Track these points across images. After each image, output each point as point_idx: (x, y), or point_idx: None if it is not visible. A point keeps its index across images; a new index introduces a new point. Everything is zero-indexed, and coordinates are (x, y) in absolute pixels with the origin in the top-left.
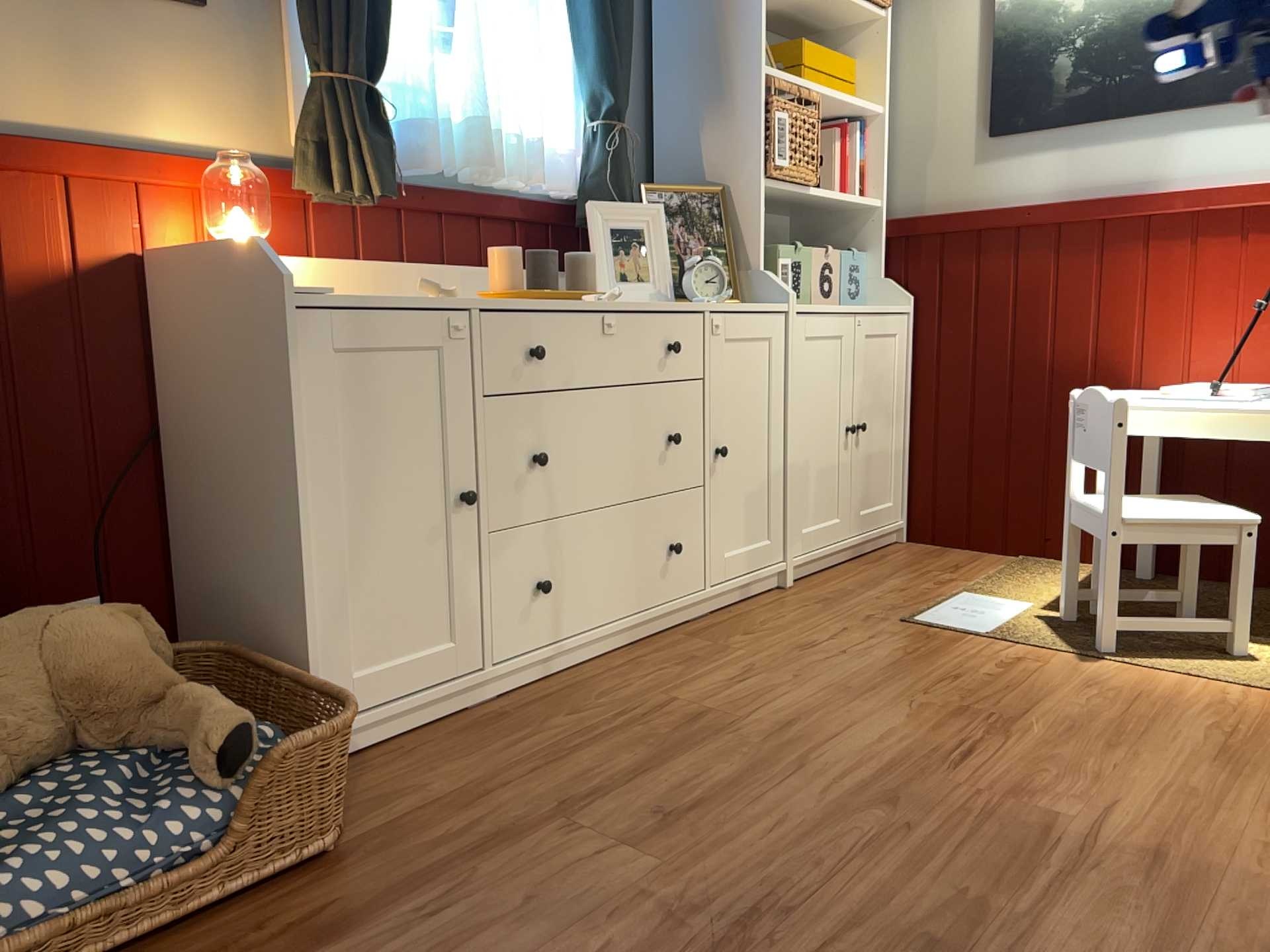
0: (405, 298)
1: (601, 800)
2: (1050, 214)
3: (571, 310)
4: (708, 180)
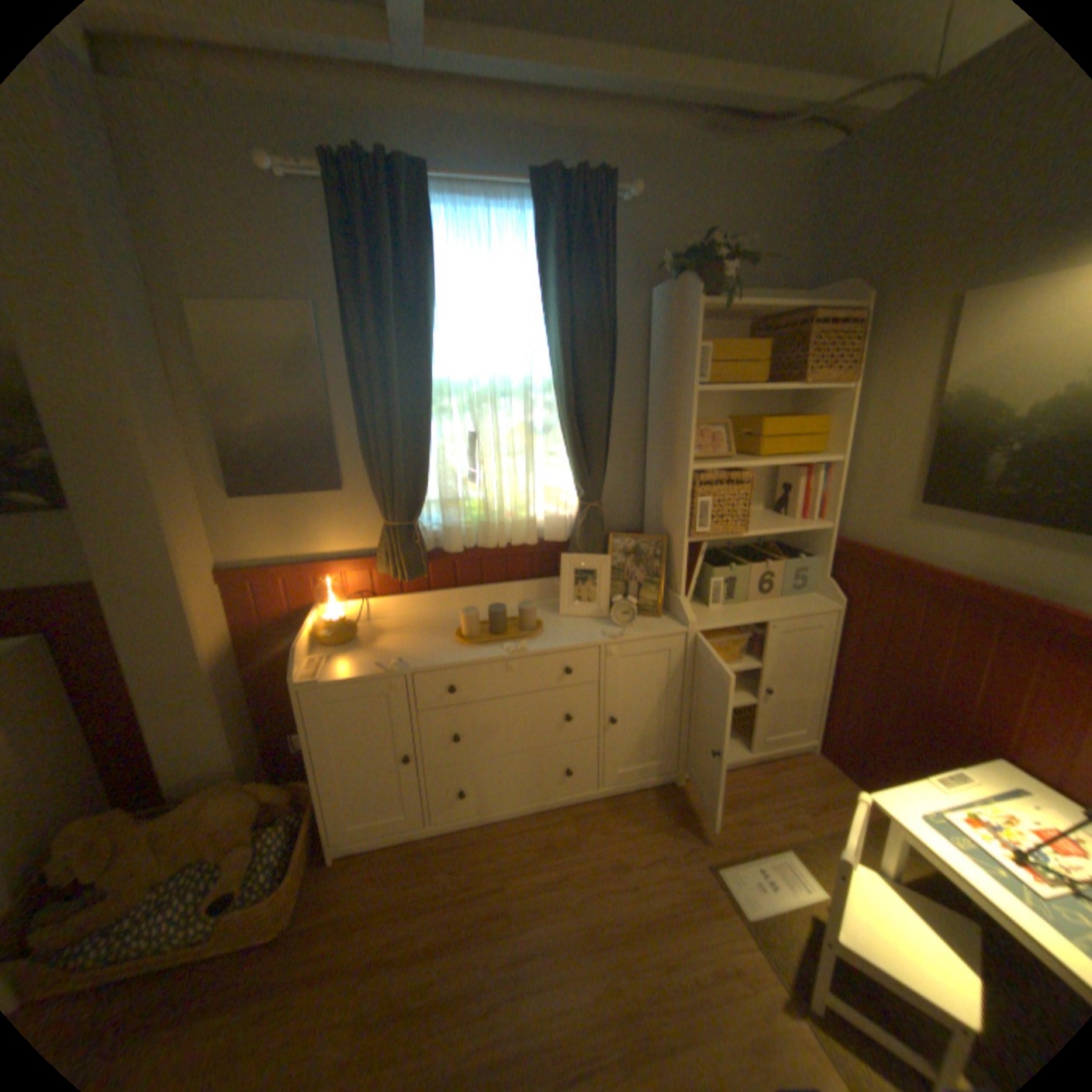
0: (376, 666)
1: (385, 972)
2: (961, 587)
3: (482, 662)
4: (663, 526)
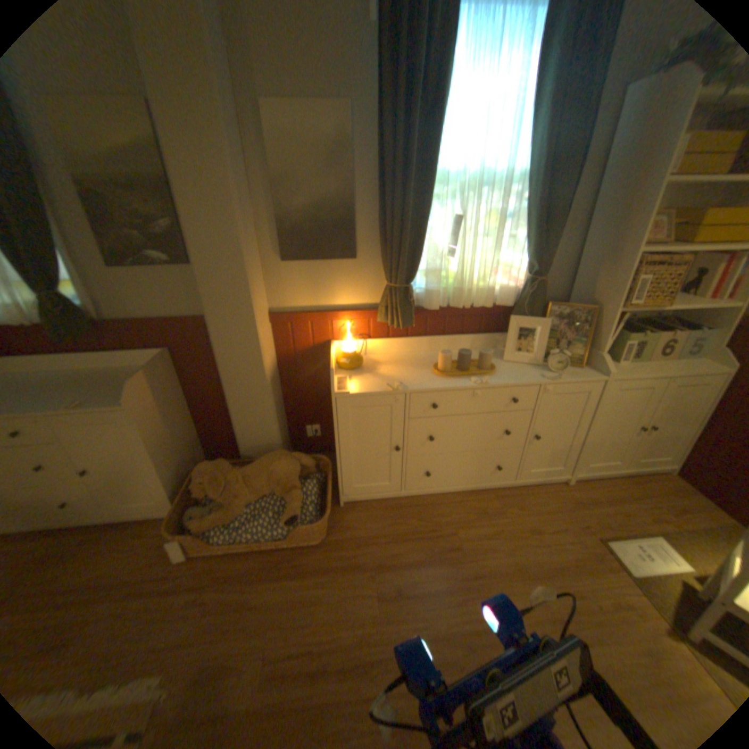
0: (384, 385)
1: (390, 571)
2: None
3: (457, 389)
4: (595, 298)
